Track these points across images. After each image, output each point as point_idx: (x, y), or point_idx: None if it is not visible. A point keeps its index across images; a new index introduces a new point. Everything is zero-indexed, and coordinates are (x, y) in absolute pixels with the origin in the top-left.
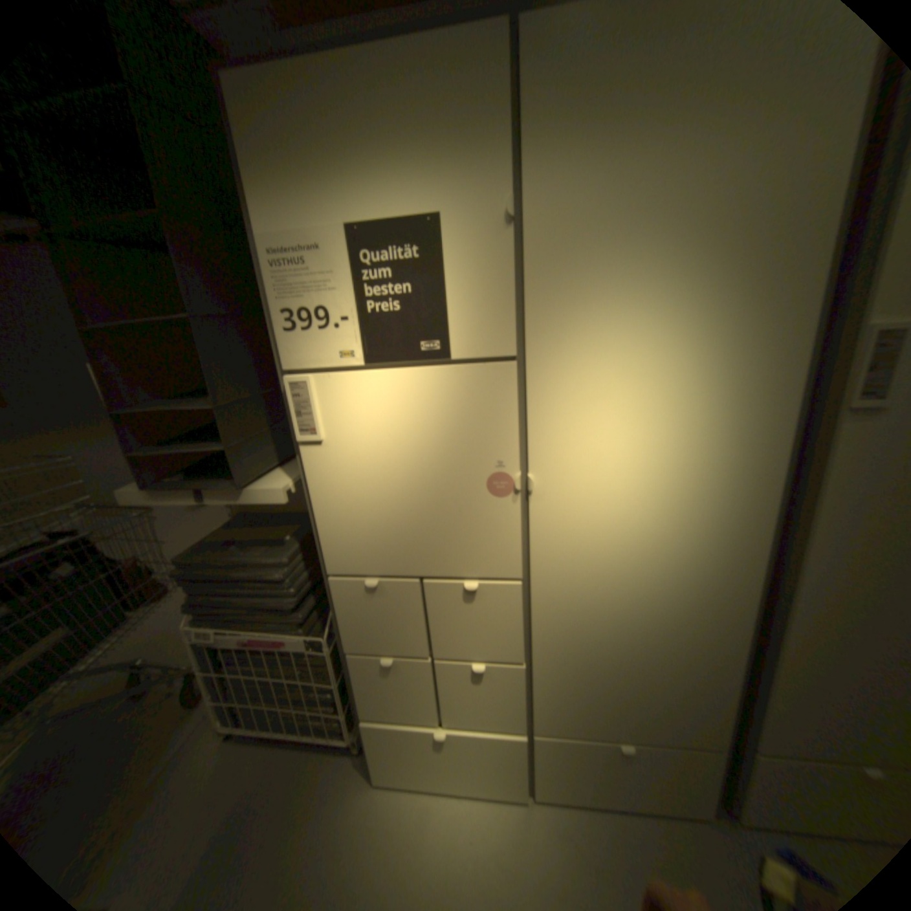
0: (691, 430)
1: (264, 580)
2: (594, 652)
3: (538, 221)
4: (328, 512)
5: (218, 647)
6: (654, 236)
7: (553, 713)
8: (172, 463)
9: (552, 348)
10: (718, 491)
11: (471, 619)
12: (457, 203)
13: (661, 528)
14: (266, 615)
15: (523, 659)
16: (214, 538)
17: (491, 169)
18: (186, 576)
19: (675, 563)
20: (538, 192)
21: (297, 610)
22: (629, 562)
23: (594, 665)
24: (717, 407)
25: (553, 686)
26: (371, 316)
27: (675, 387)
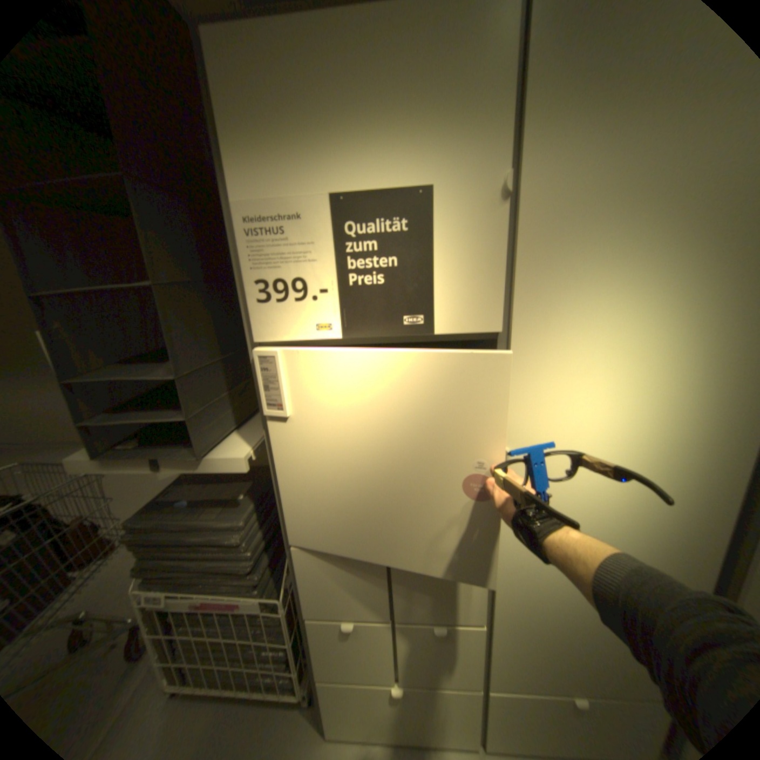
0: (670, 406)
1: (218, 544)
2: (556, 613)
3: (535, 197)
4: (293, 482)
5: (167, 608)
6: (653, 216)
7: (509, 670)
8: (124, 426)
9: (539, 324)
10: (691, 463)
11: (435, 584)
12: (452, 175)
13: (632, 498)
14: (219, 576)
15: (484, 620)
16: (164, 496)
17: (491, 141)
18: (136, 540)
19: (642, 531)
20: (537, 167)
21: (251, 571)
22: (597, 530)
23: (554, 626)
24: (698, 385)
25: (511, 645)
26: (352, 287)
27: (659, 364)
